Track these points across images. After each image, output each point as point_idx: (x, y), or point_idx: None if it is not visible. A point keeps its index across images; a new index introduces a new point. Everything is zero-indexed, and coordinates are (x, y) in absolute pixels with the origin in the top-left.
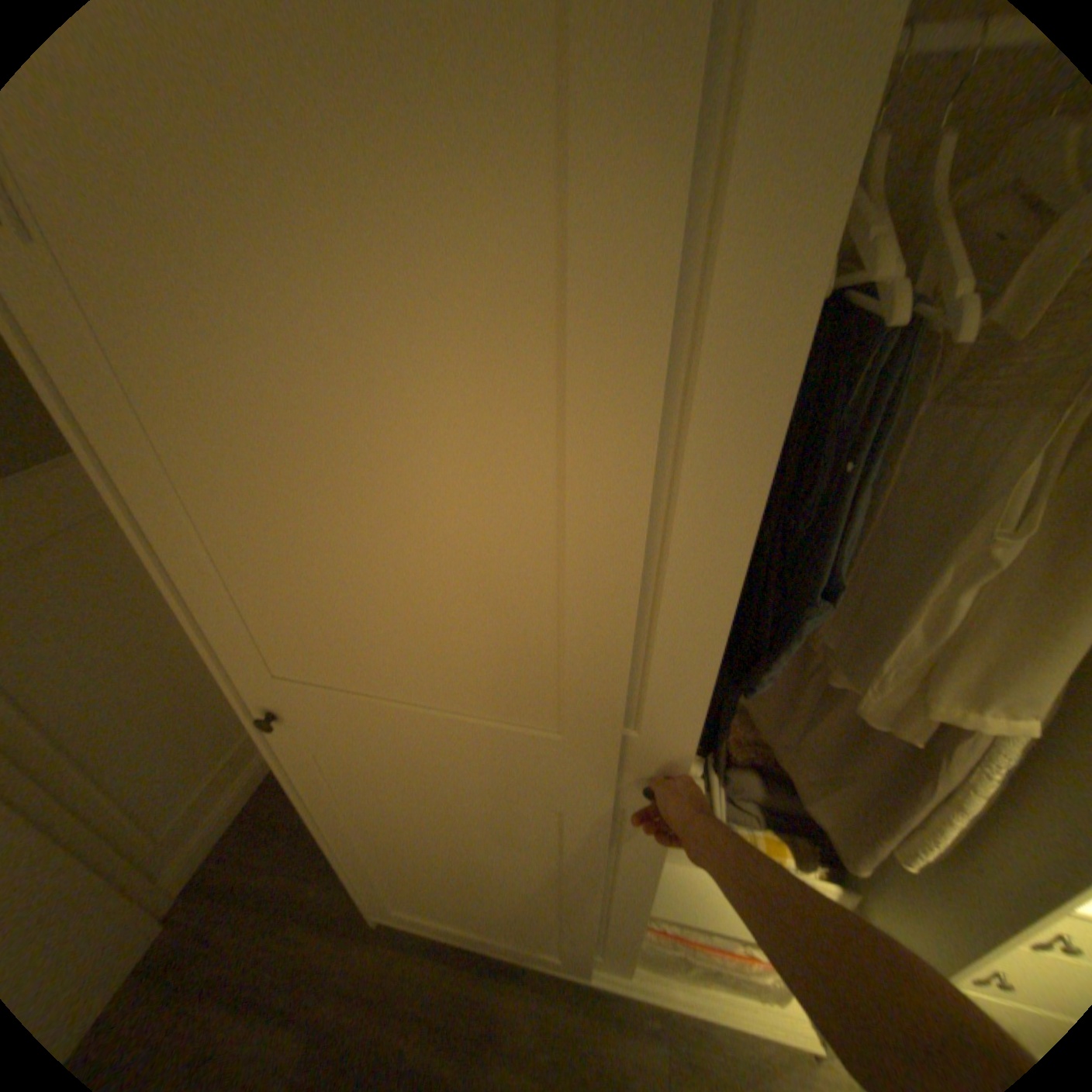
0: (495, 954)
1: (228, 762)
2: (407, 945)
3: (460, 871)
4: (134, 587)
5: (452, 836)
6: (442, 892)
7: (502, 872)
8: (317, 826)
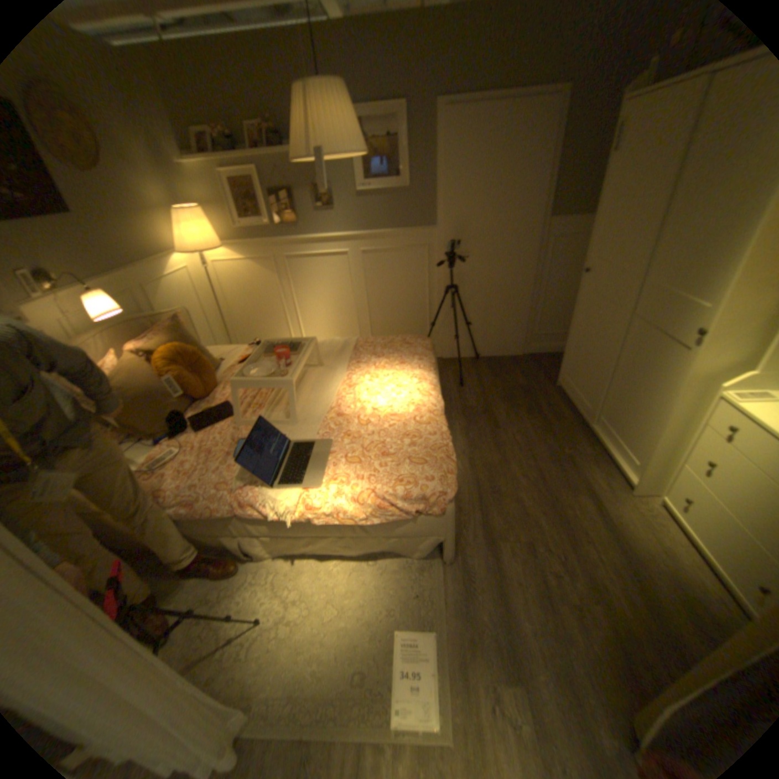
0: (578, 403)
1: (564, 334)
2: (560, 393)
3: (591, 346)
4: (587, 258)
5: (597, 326)
6: (582, 361)
7: (600, 345)
8: (573, 322)
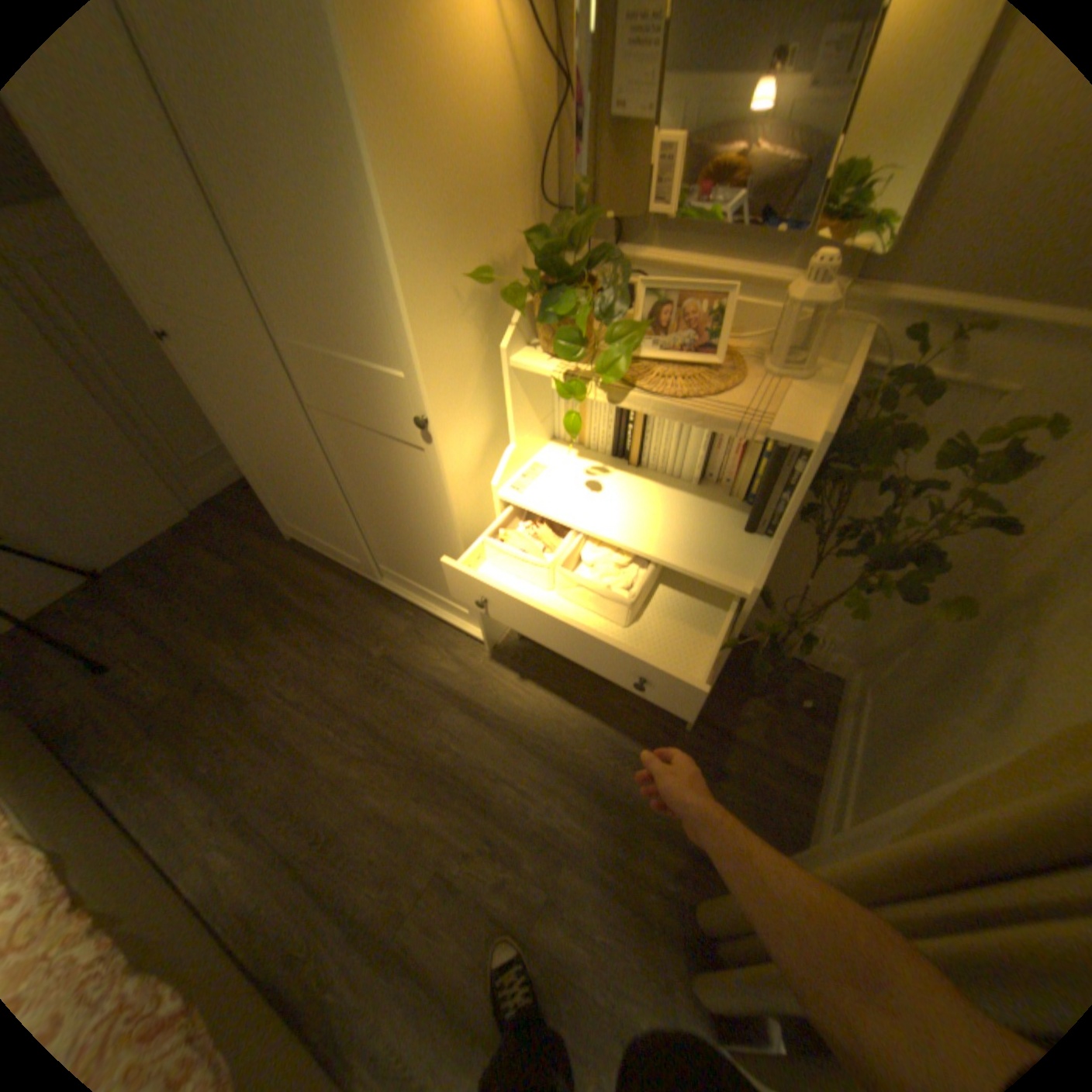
0: (337, 558)
1: None
2: (302, 552)
3: (286, 471)
4: None
5: (267, 436)
6: (292, 496)
7: (297, 468)
8: (224, 435)
